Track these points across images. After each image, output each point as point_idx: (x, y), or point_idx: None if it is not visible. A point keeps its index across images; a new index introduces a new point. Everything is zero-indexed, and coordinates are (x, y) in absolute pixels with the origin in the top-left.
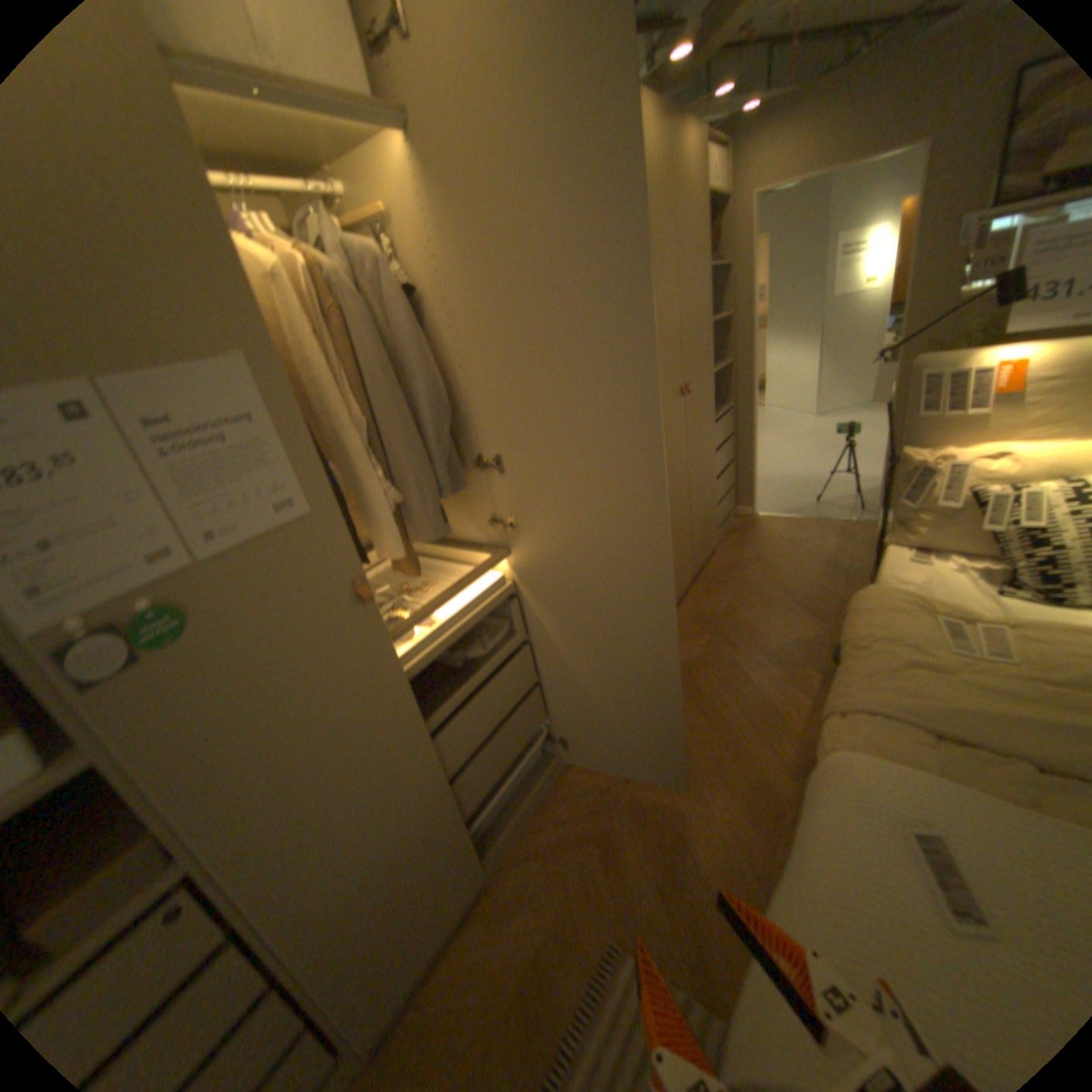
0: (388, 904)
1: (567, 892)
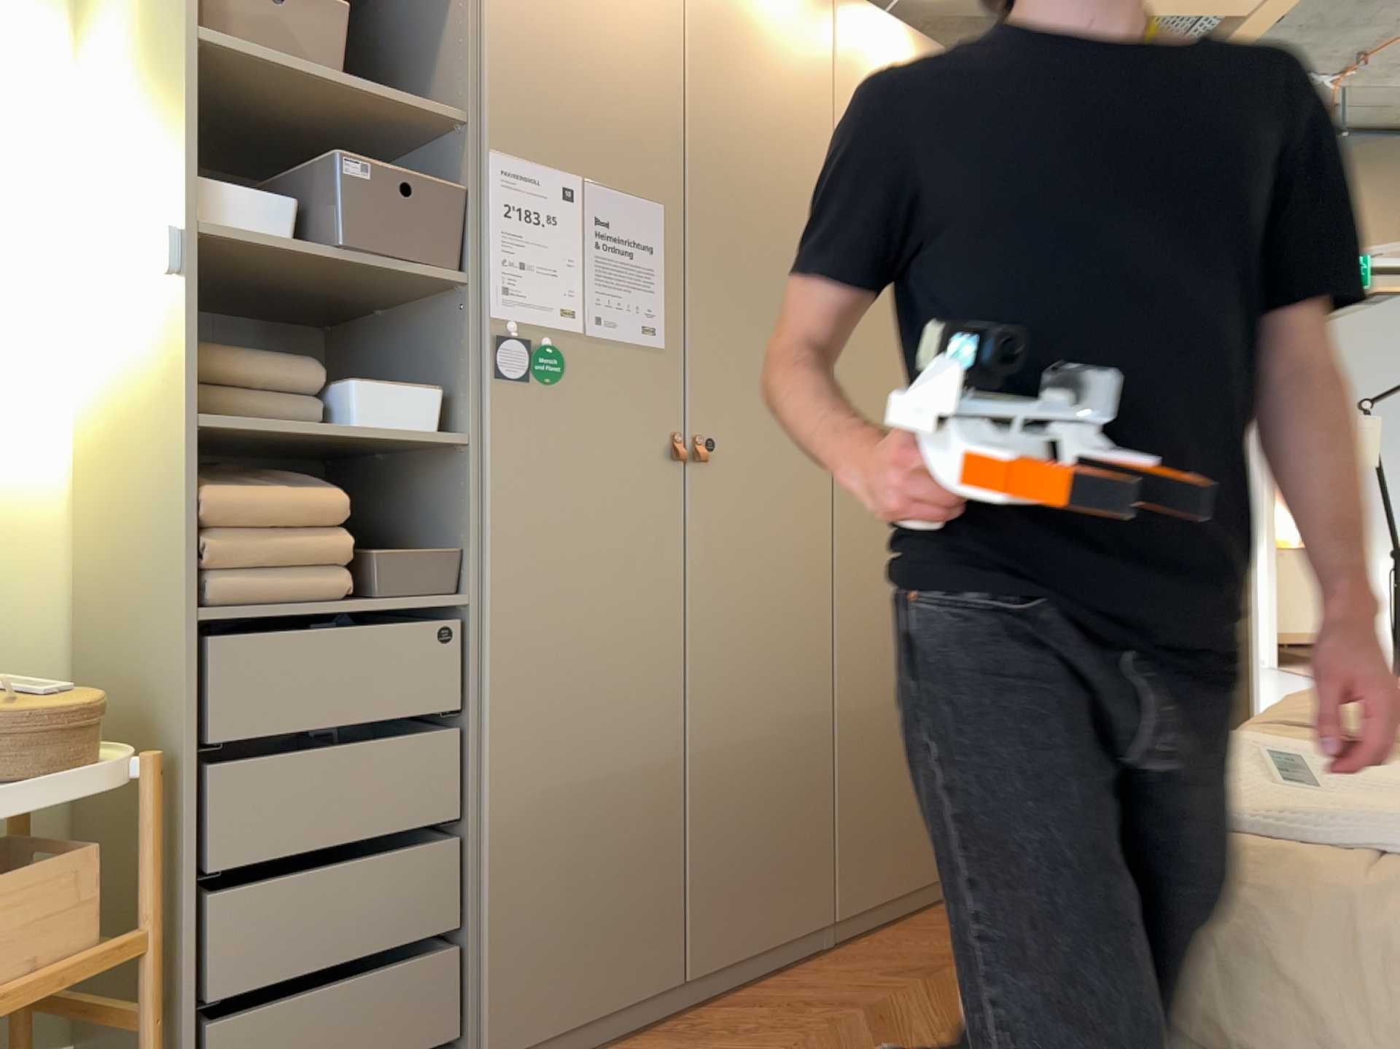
0: (579, 867)
1: (808, 1039)
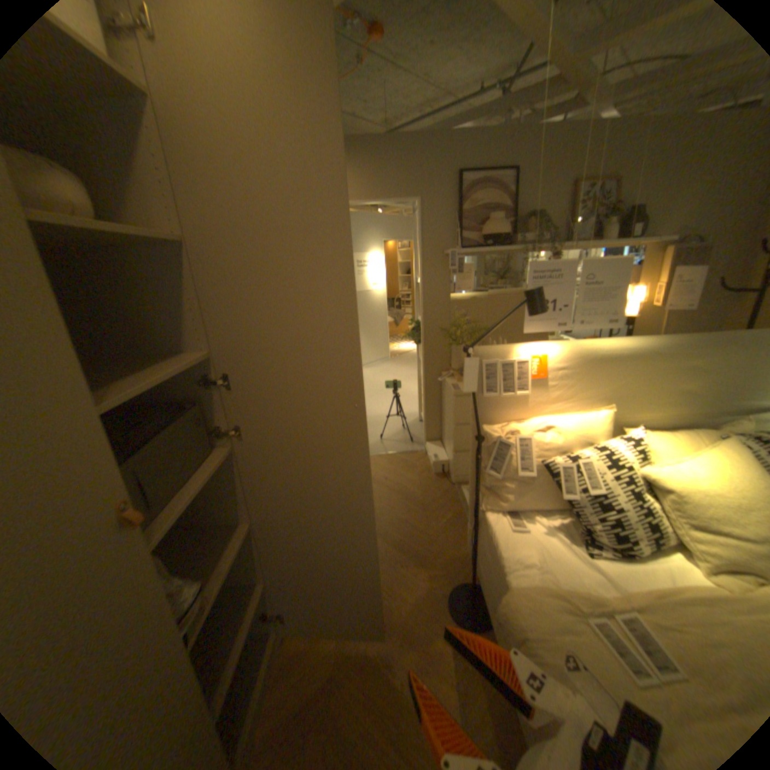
0: None
1: None
